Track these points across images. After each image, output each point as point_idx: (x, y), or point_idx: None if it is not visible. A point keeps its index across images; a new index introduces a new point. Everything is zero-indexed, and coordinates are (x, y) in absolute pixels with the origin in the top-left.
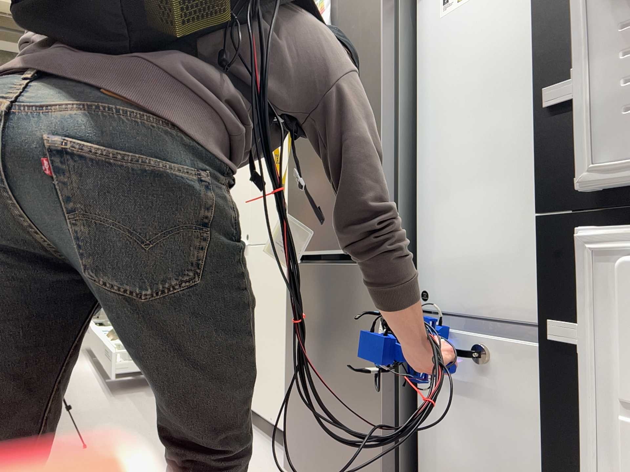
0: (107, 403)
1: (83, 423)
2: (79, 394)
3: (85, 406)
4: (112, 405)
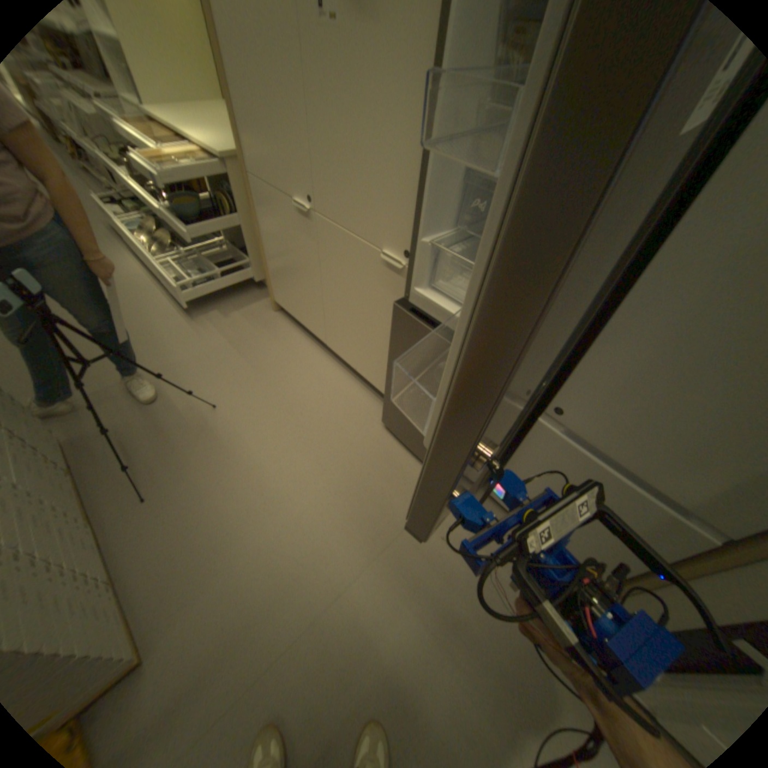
0: (193, 333)
1: (189, 367)
2: (157, 320)
3: (175, 340)
4: (199, 335)
